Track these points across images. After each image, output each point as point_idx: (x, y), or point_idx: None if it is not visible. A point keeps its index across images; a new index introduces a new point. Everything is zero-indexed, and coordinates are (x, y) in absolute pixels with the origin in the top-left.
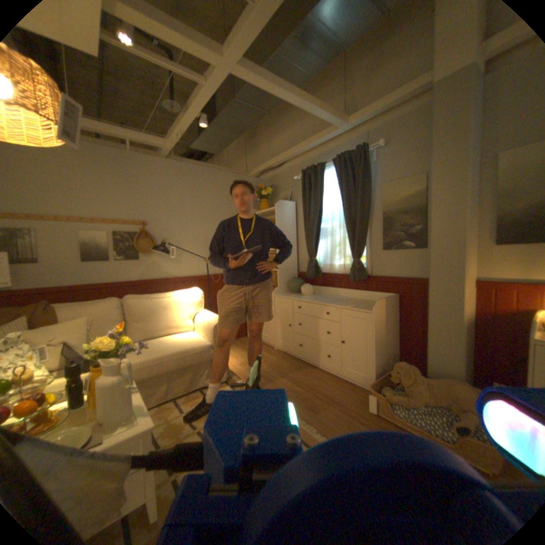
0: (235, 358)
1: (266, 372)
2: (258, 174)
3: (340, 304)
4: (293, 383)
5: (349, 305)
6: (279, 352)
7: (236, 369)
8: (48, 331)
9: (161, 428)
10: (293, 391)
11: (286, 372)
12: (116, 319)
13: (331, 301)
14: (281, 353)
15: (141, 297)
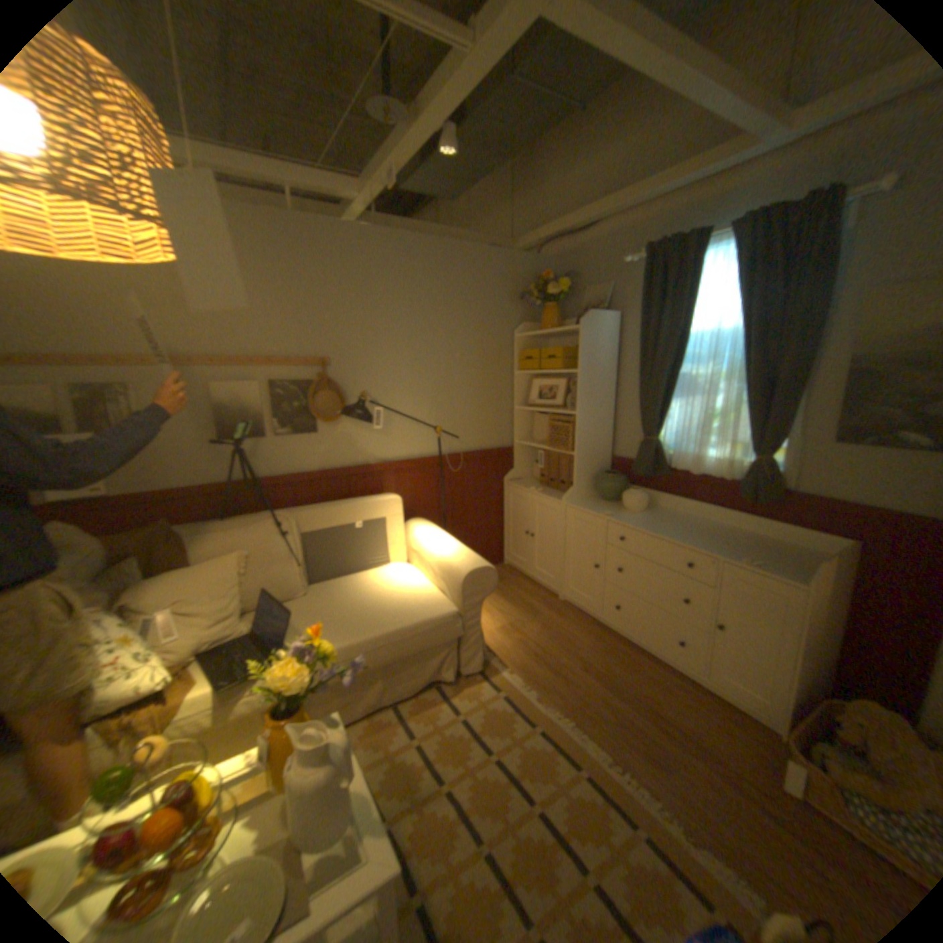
0: (491, 615)
1: (554, 656)
2: (537, 246)
3: (722, 550)
4: (609, 689)
5: (742, 556)
6: (569, 608)
7: (495, 642)
8: (180, 585)
9: (382, 770)
10: (613, 710)
11: (591, 660)
12: (289, 554)
13: (696, 538)
14: (574, 611)
15: (330, 512)
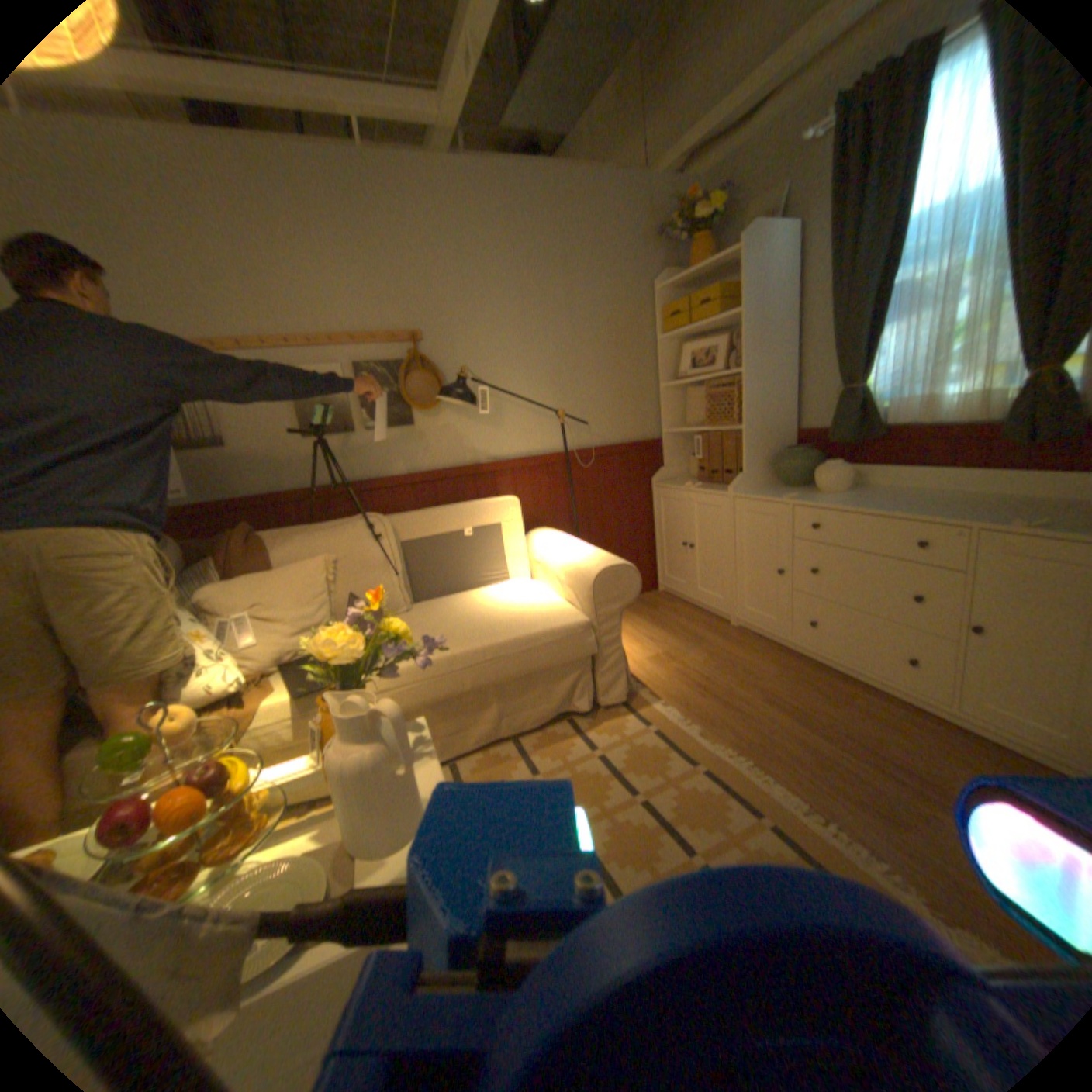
0: (639, 643)
1: (723, 686)
2: (679, 165)
3: (975, 515)
4: (803, 723)
5: (1011, 519)
6: (744, 633)
7: (644, 672)
8: (257, 587)
9: None
10: (809, 748)
11: (776, 691)
12: (382, 560)
13: (931, 507)
14: (752, 637)
15: (427, 510)
